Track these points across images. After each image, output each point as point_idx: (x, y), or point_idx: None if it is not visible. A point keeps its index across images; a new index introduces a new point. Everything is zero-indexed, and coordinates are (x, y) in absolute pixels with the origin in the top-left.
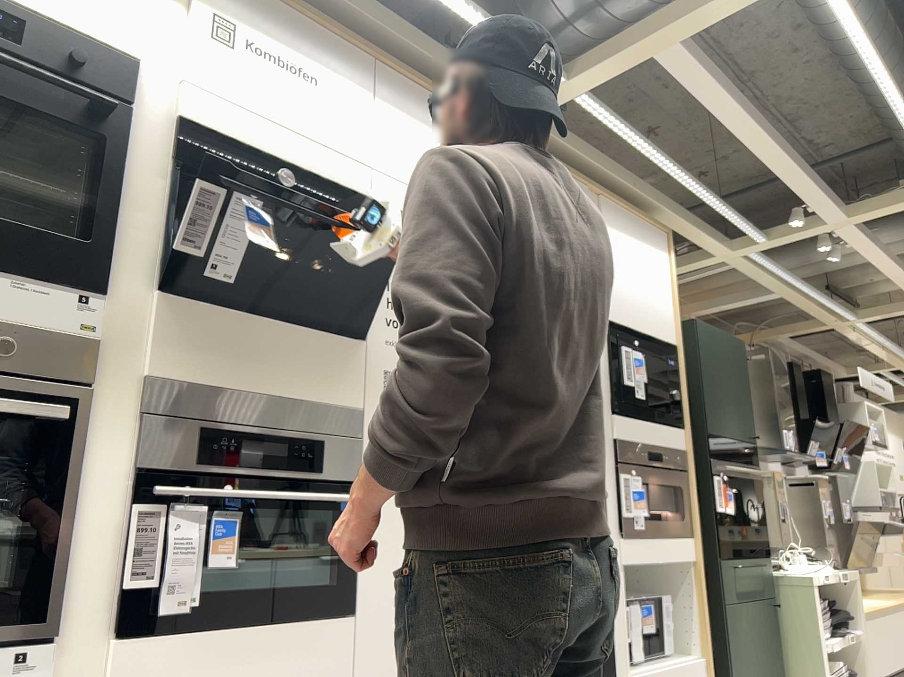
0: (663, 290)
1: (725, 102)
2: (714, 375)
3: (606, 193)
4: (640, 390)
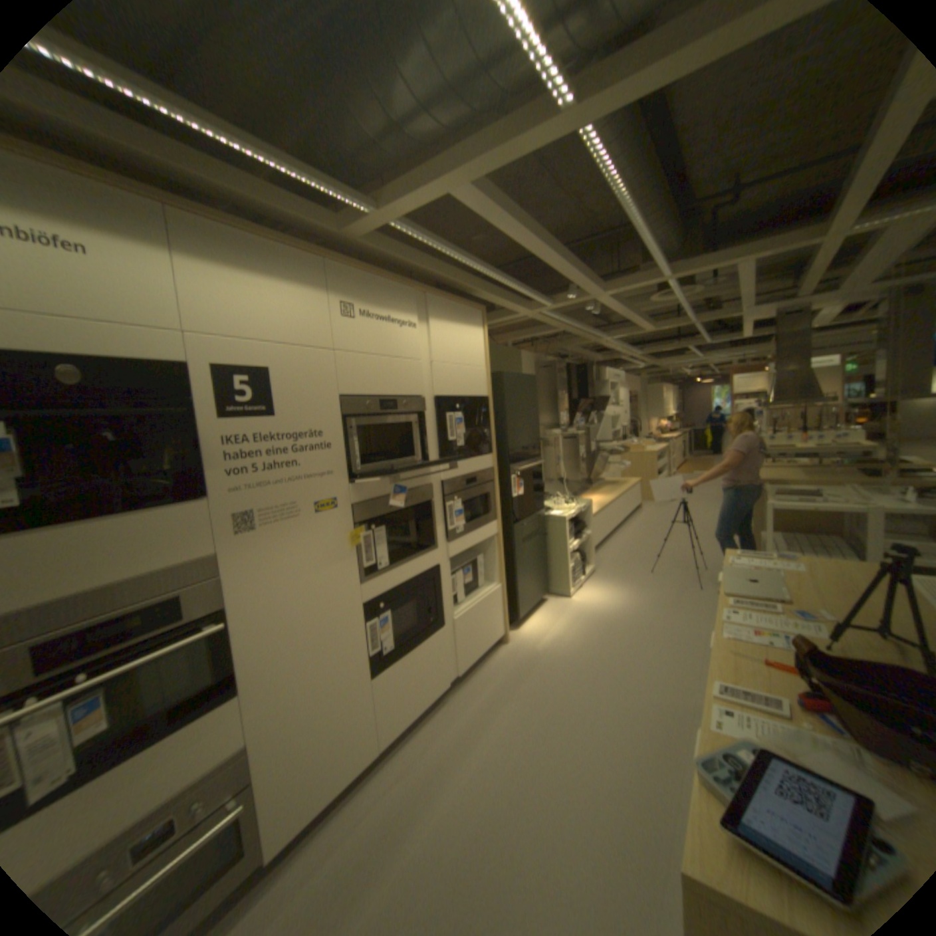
0: (479, 359)
1: (515, 227)
2: (514, 408)
3: (431, 292)
4: (460, 442)
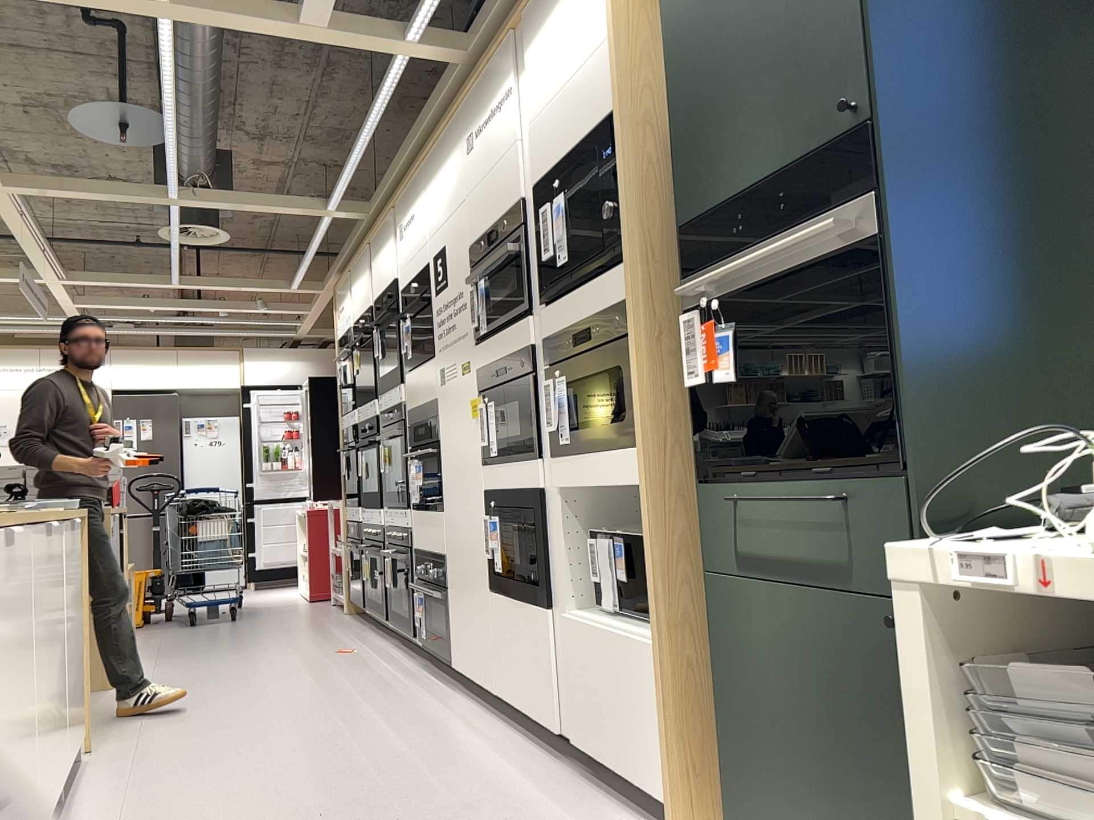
0: (598, 27)
1: None
2: (707, 65)
3: (521, 7)
4: (563, 253)
